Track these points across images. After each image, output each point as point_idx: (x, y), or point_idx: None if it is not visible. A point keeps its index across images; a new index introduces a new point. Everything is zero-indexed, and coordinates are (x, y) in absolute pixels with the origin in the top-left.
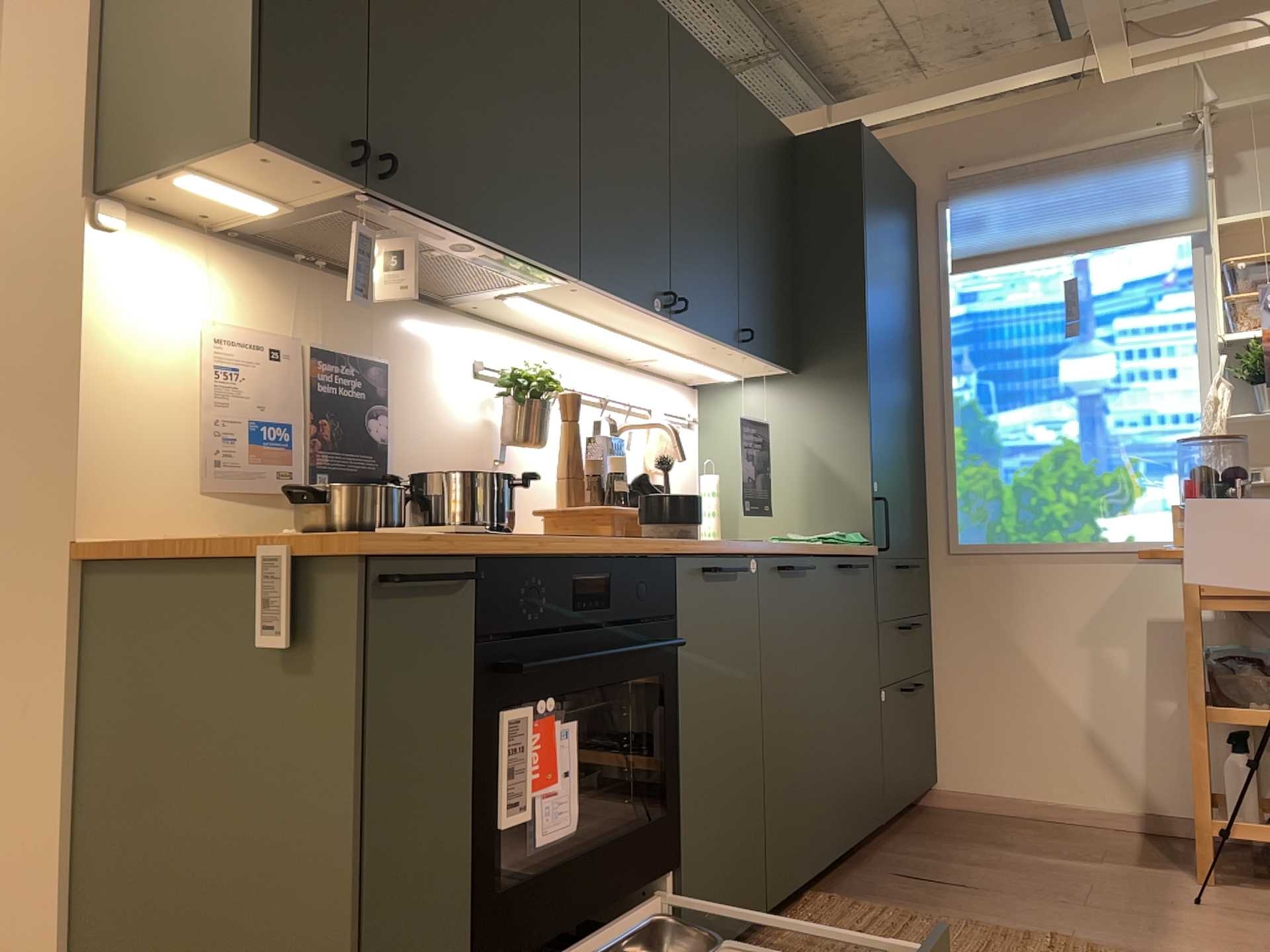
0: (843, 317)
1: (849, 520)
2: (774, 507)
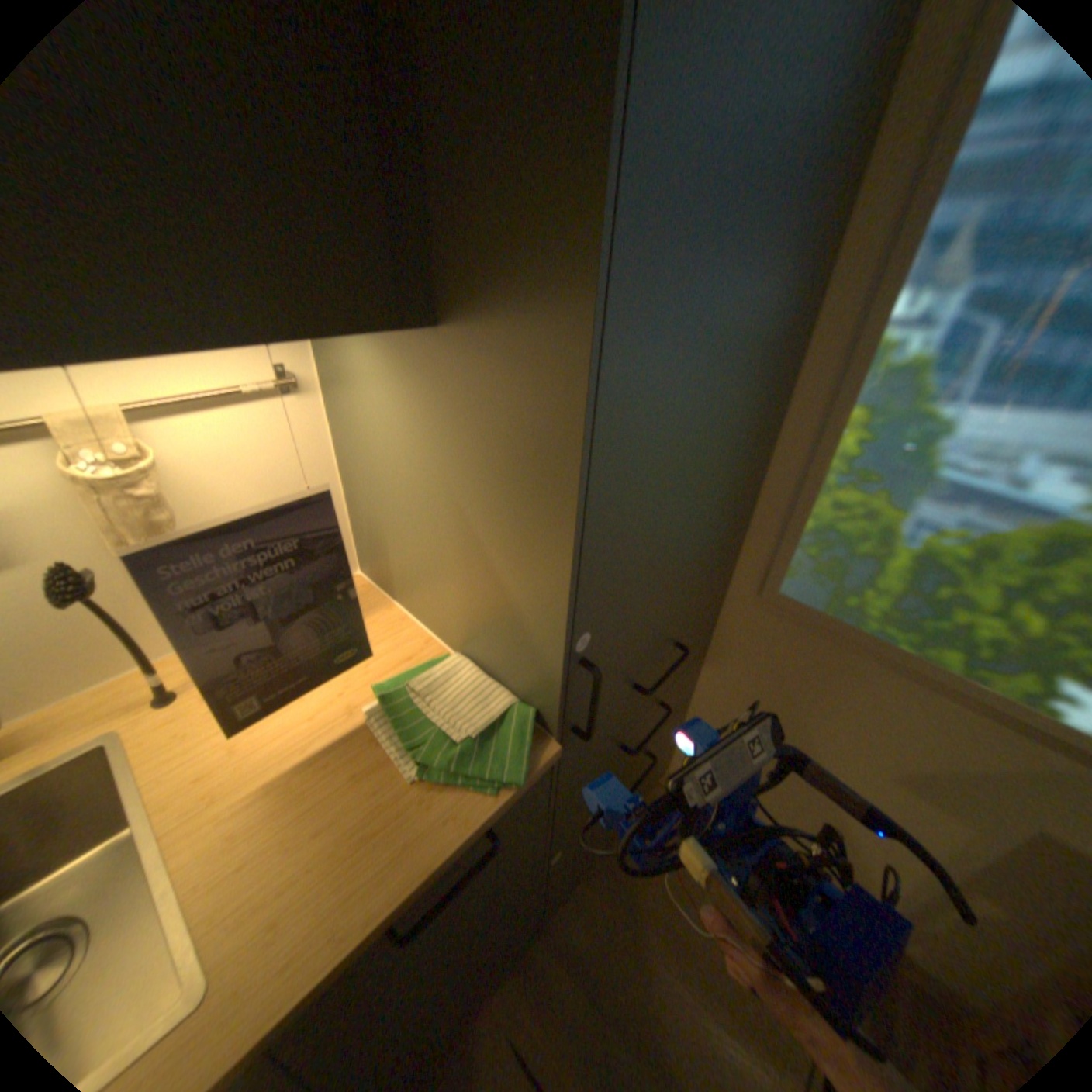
0: (539, 133)
1: (524, 677)
2: (425, 579)
